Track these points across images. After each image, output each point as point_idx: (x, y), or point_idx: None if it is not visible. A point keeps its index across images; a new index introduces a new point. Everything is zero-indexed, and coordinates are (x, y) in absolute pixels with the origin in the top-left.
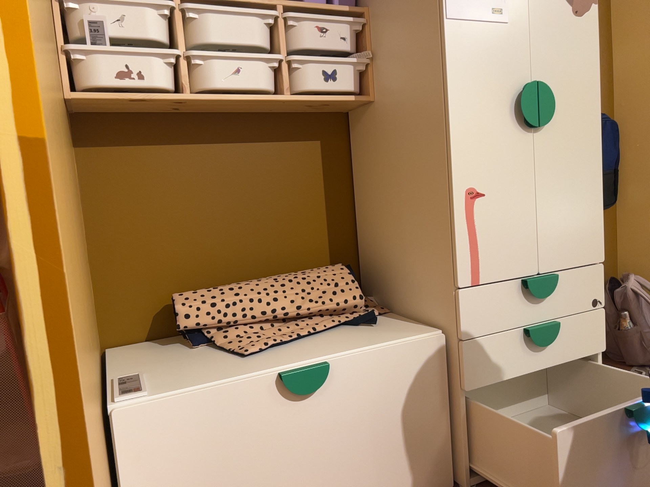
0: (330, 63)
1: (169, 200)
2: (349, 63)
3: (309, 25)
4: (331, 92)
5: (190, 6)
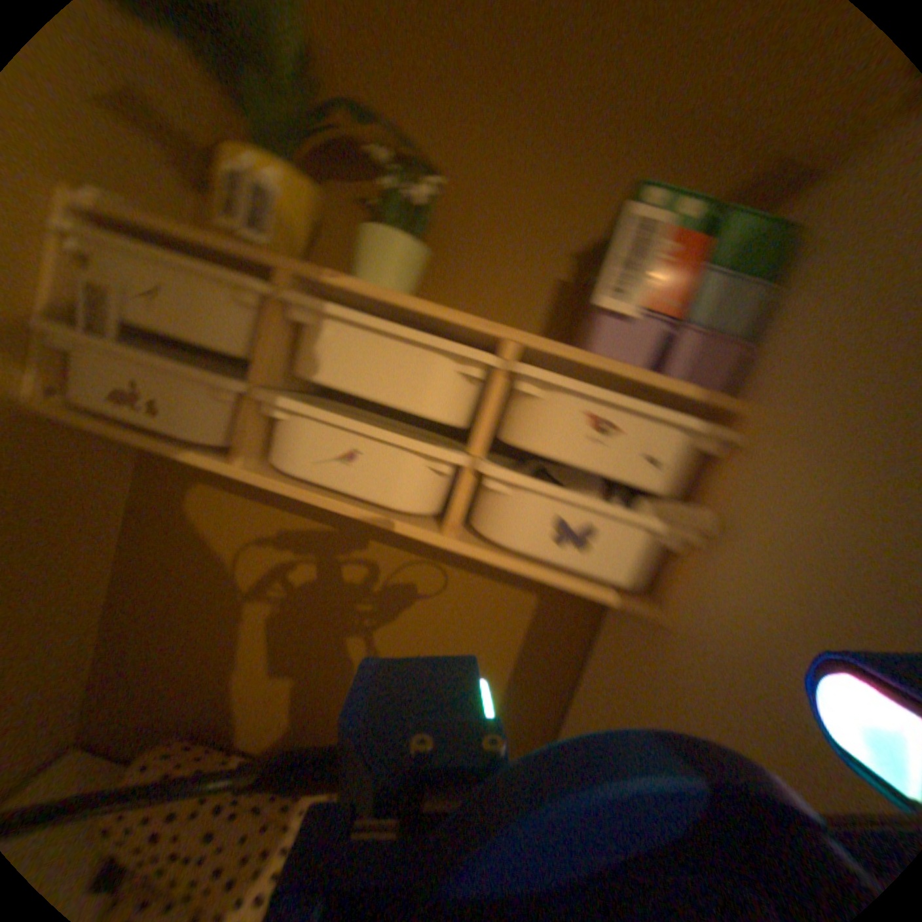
0: (584, 506)
1: (239, 586)
2: (635, 523)
3: (566, 409)
4: (560, 569)
5: (300, 299)
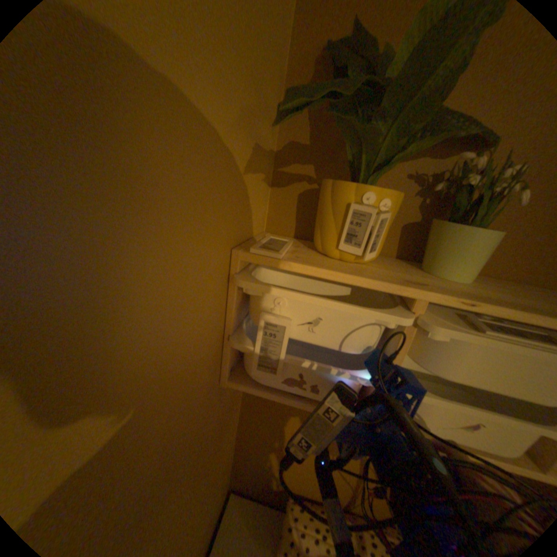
0: None
1: None
2: None
3: None
4: None
5: (444, 322)
